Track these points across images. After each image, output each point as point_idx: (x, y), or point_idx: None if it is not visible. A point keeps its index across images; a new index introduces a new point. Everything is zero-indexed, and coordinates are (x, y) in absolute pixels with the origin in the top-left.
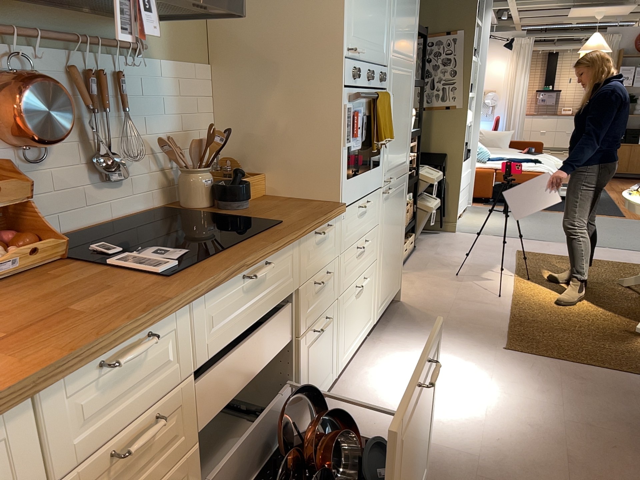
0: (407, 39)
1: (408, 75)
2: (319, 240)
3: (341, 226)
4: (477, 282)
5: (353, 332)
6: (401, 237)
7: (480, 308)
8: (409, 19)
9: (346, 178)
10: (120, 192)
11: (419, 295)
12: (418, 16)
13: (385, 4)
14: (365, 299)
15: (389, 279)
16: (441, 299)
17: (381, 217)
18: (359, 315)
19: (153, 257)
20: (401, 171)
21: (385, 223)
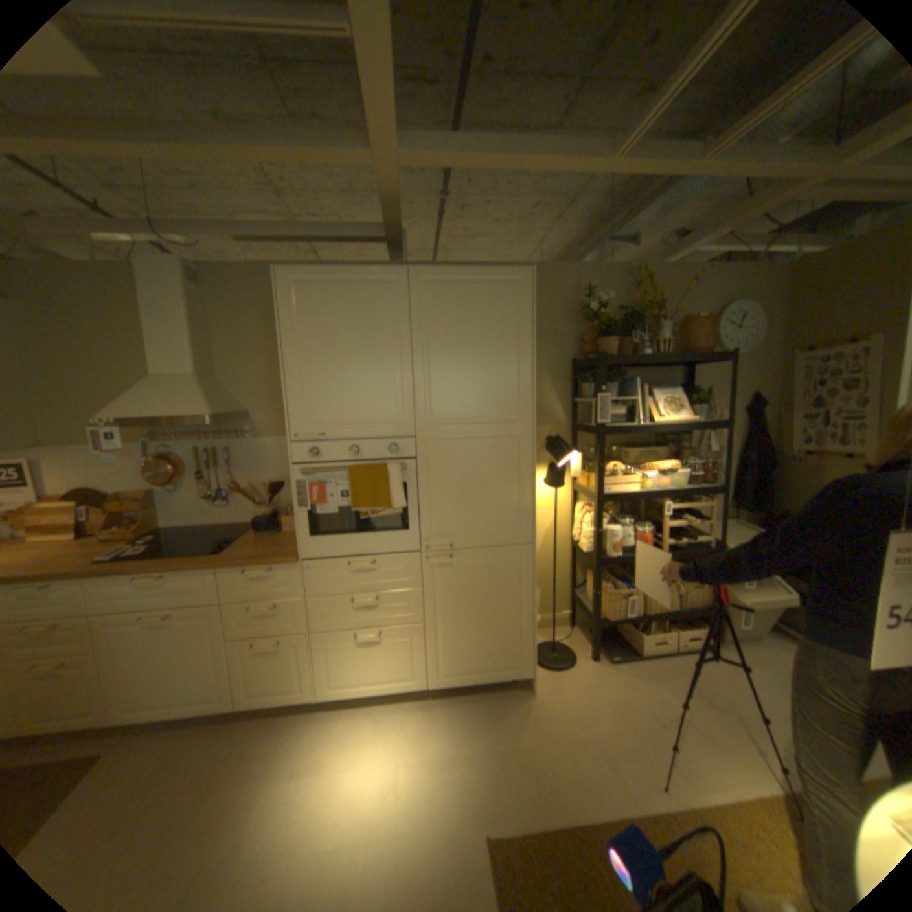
0: (488, 397)
1: (504, 435)
2: (254, 578)
3: (303, 574)
4: (690, 752)
5: (354, 677)
6: (521, 617)
7: (595, 781)
8: (488, 377)
9: (308, 536)
10: (225, 511)
11: (568, 705)
12: (534, 365)
13: (393, 380)
14: (388, 656)
15: (475, 656)
16: (578, 729)
17: (427, 583)
18: (371, 667)
19: (119, 553)
20: (500, 540)
21: (445, 590)
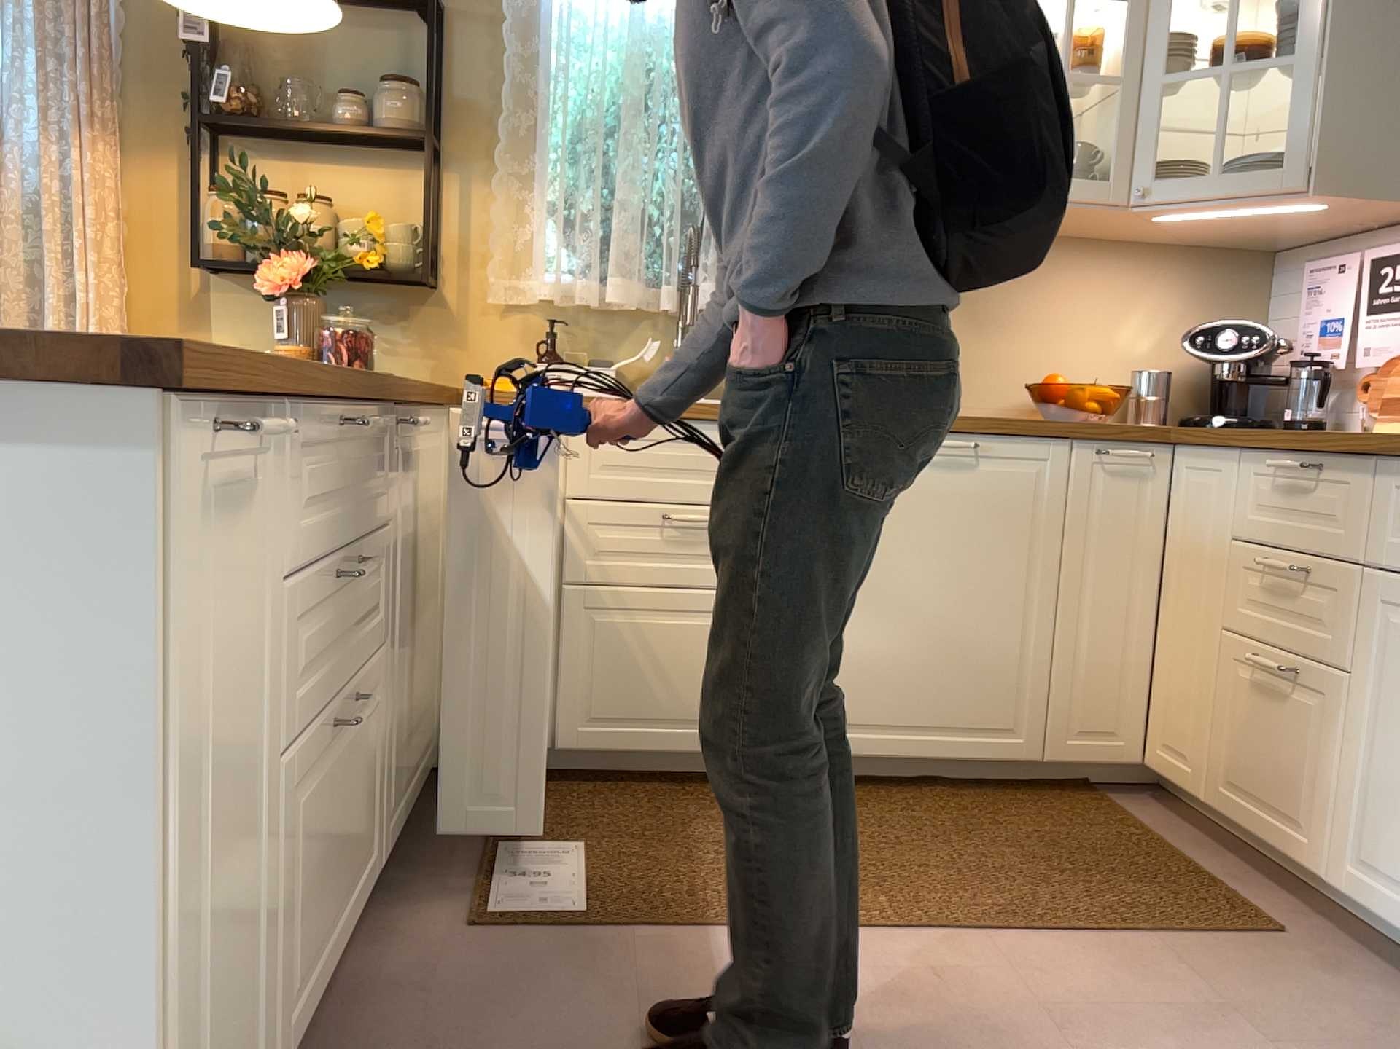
0: None
1: None
2: None
3: None
4: None
5: None
6: None
7: None
8: None
9: None
10: None
11: None
12: None
13: None
14: None
15: None
16: None
17: None
18: None
19: None
20: None
21: None
